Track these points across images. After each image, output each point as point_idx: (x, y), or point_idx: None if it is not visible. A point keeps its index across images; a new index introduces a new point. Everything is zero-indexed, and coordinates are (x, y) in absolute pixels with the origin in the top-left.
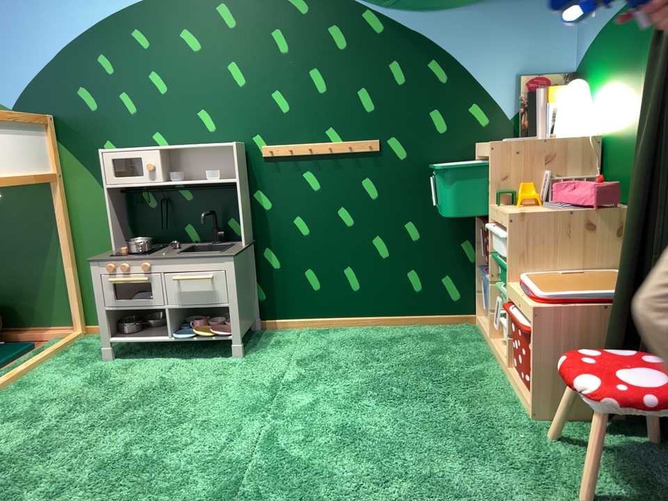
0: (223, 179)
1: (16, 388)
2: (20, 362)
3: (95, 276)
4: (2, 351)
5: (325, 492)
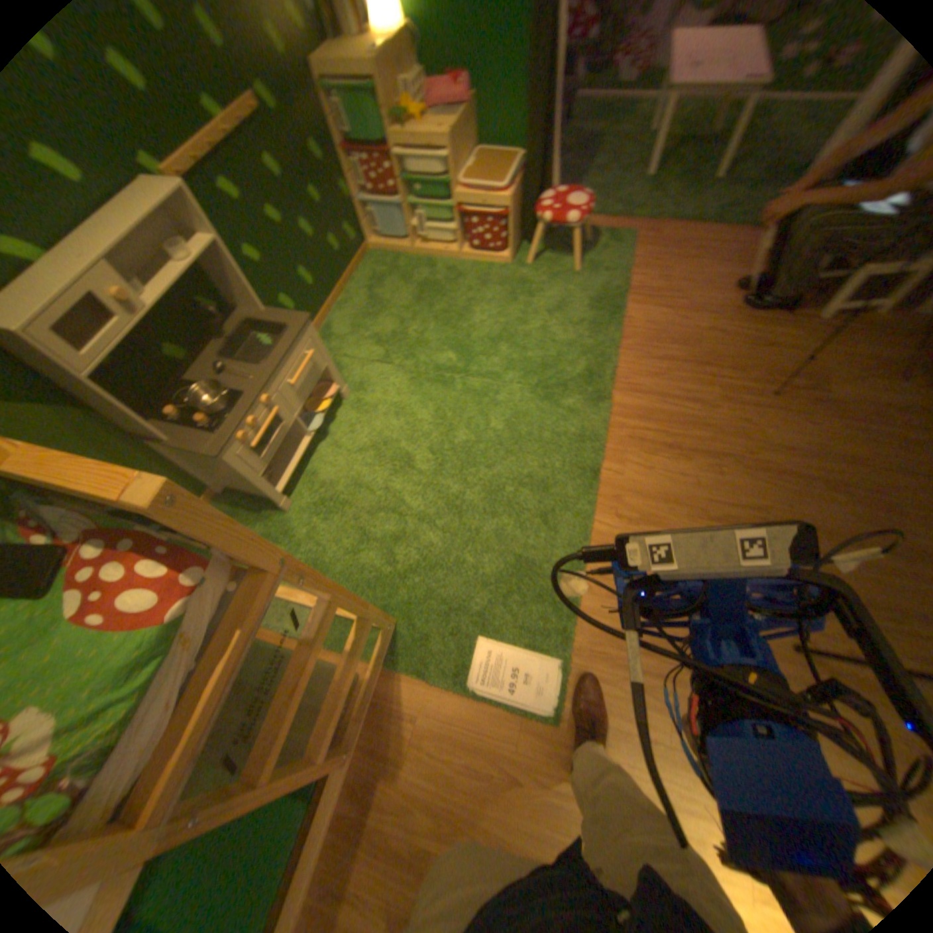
0: (181, 247)
1: None
2: None
3: (233, 459)
4: None
5: (546, 353)
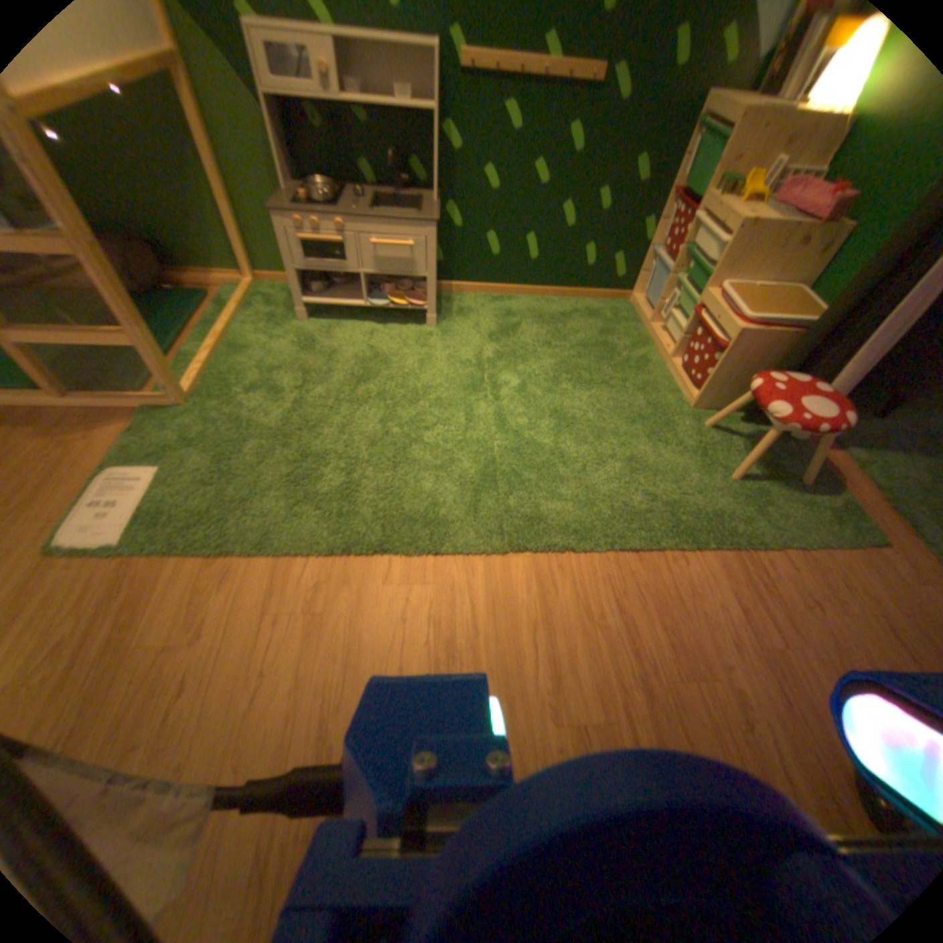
0: (412, 98)
1: (228, 348)
2: (208, 315)
3: (278, 228)
4: (177, 298)
5: (558, 465)
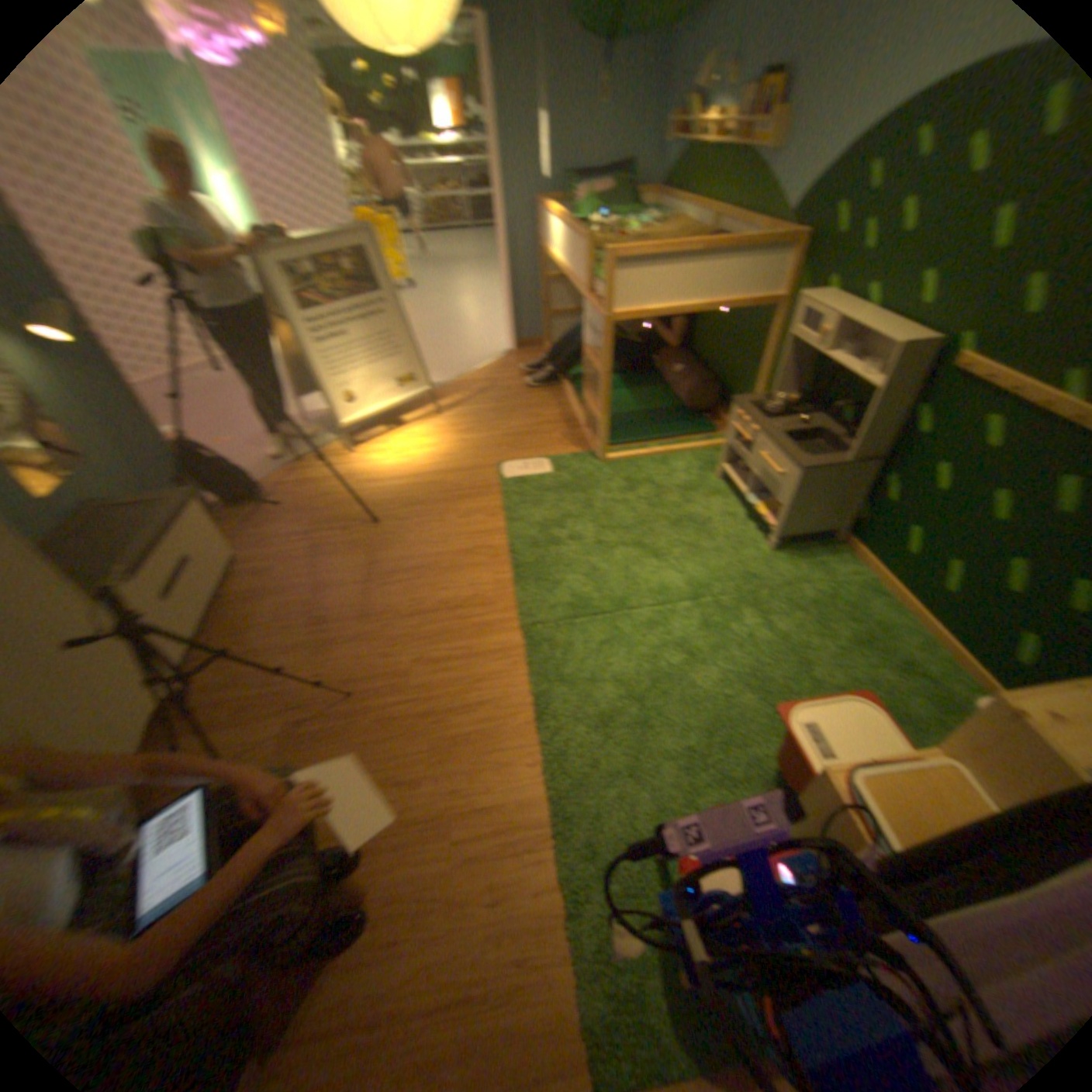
0: (885, 378)
1: (660, 462)
2: (690, 443)
3: (732, 416)
4: (697, 427)
5: (613, 663)
